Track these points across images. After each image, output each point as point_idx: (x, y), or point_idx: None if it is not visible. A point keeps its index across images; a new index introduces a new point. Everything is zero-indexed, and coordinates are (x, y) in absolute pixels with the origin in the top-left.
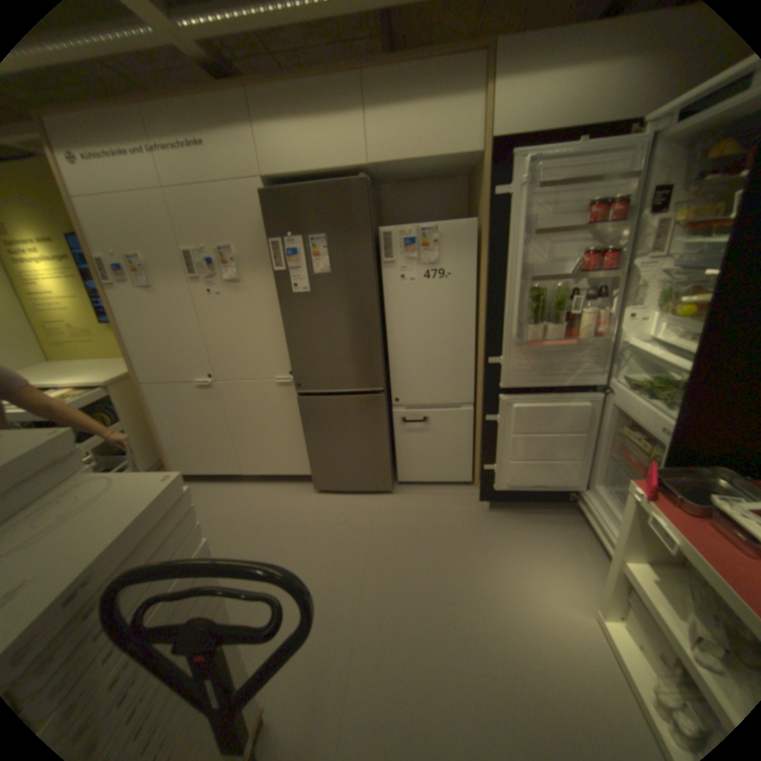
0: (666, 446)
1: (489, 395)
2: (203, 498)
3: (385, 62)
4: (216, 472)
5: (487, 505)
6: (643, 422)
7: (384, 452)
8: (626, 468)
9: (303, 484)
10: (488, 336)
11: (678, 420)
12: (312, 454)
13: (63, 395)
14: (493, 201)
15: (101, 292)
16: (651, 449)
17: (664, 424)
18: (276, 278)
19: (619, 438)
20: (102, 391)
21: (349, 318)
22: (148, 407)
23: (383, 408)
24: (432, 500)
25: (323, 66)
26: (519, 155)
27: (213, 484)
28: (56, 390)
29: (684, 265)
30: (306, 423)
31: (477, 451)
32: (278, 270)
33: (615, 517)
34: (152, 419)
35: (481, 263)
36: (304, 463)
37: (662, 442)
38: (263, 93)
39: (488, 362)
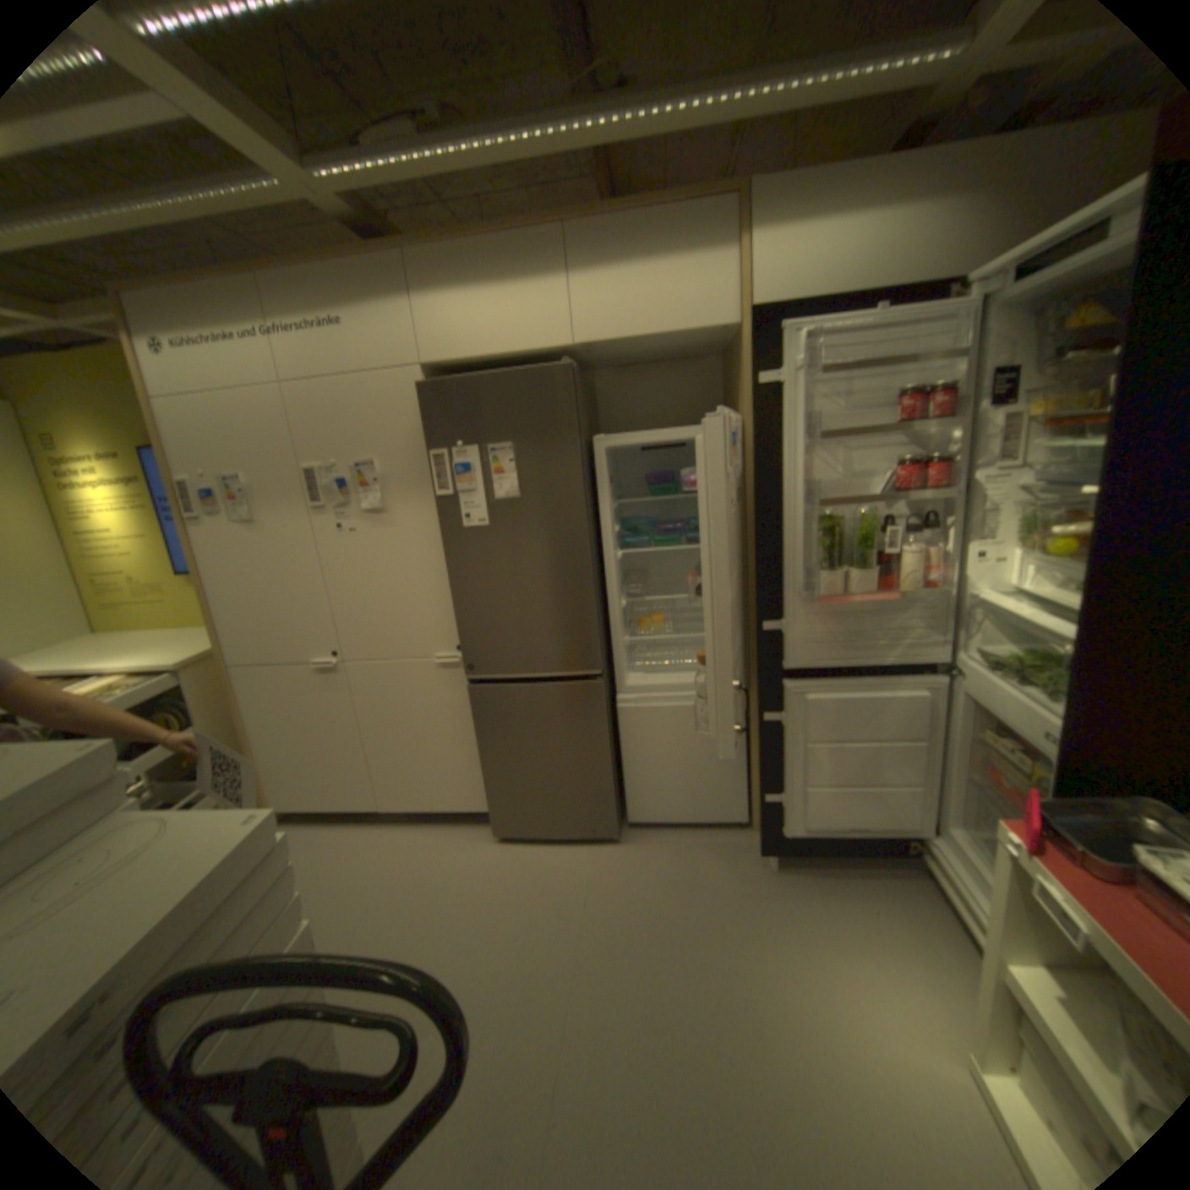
0: (1053, 762)
1: (766, 680)
2: (314, 851)
3: (596, 211)
4: (336, 808)
5: (773, 862)
6: (1013, 723)
7: (603, 773)
8: (997, 798)
9: (475, 827)
10: (761, 589)
11: (1065, 719)
12: (489, 777)
13: (109, 686)
14: (757, 392)
15: (179, 529)
16: (1032, 768)
17: (1045, 727)
18: (438, 506)
19: (980, 749)
20: (168, 678)
21: (547, 563)
22: (236, 703)
23: (600, 703)
24: (684, 854)
25: (509, 218)
26: (790, 329)
27: (331, 828)
28: (99, 678)
29: (1051, 480)
30: (480, 727)
31: (754, 772)
32: (442, 494)
33: (986, 884)
34: (242, 722)
35: (744, 479)
36: (477, 792)
37: (1046, 756)
38: (426, 255)
39: (763, 629)
